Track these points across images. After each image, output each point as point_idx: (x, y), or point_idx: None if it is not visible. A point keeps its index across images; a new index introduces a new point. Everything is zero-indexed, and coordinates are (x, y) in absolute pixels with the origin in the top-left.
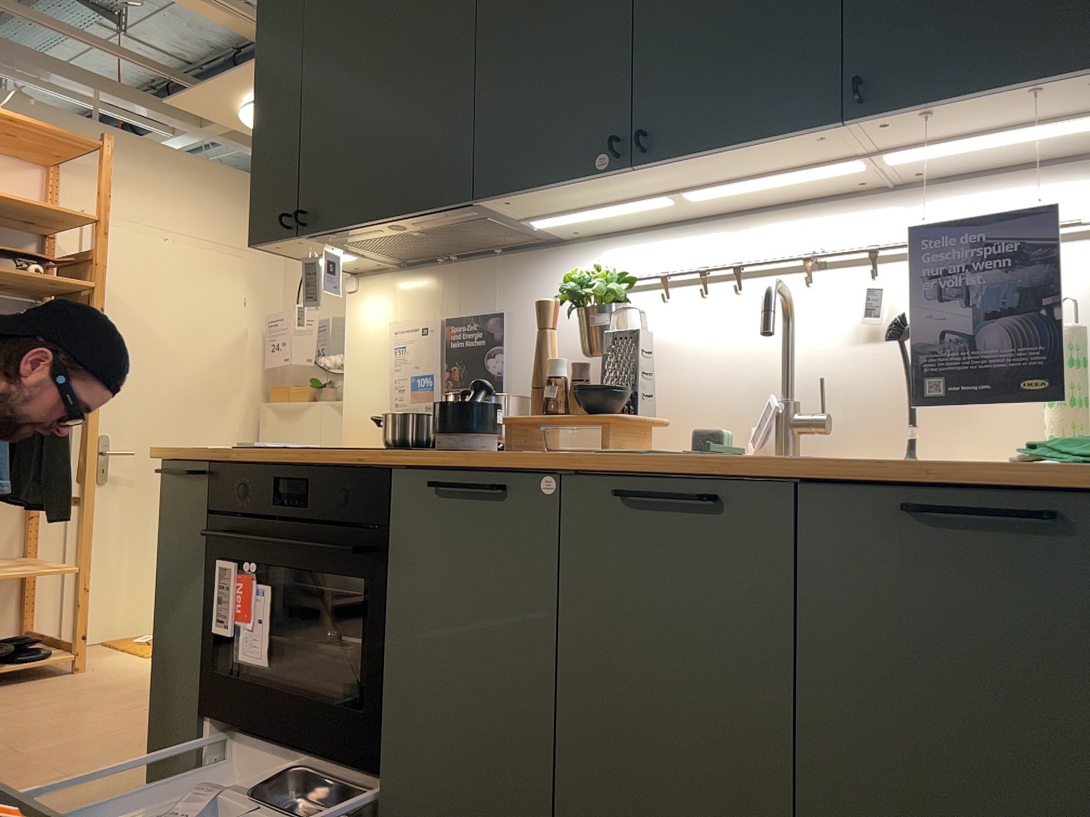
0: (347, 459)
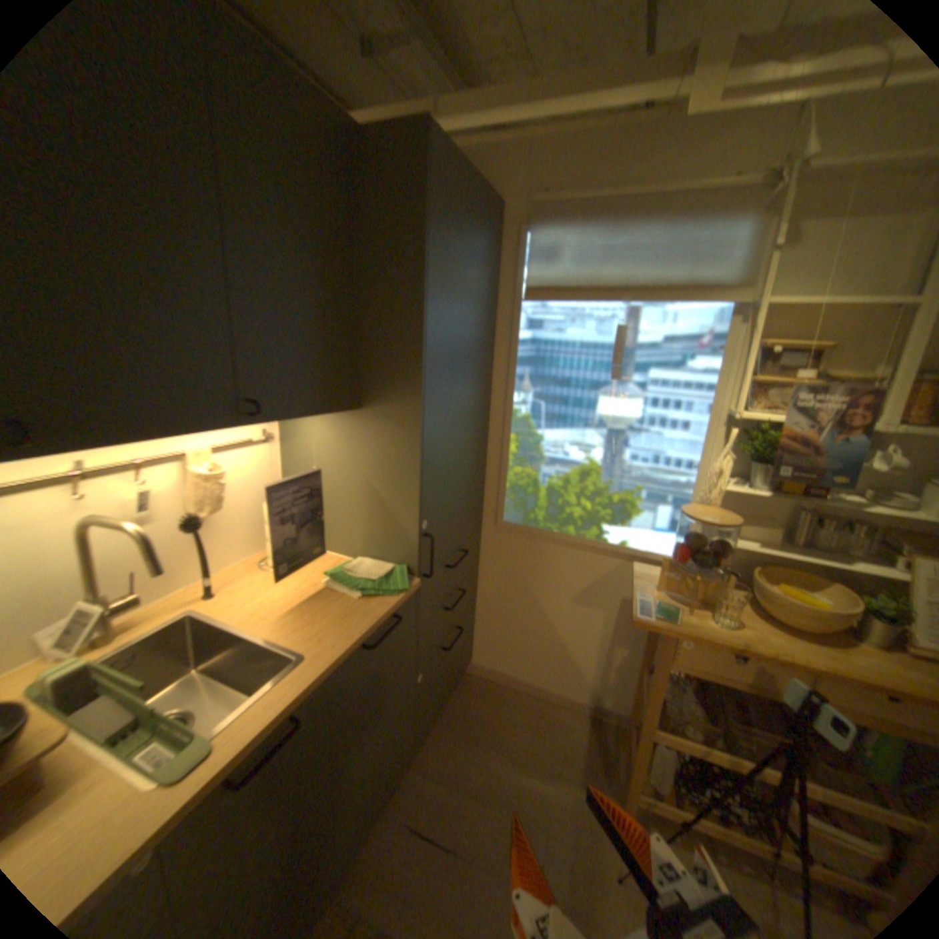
0: None
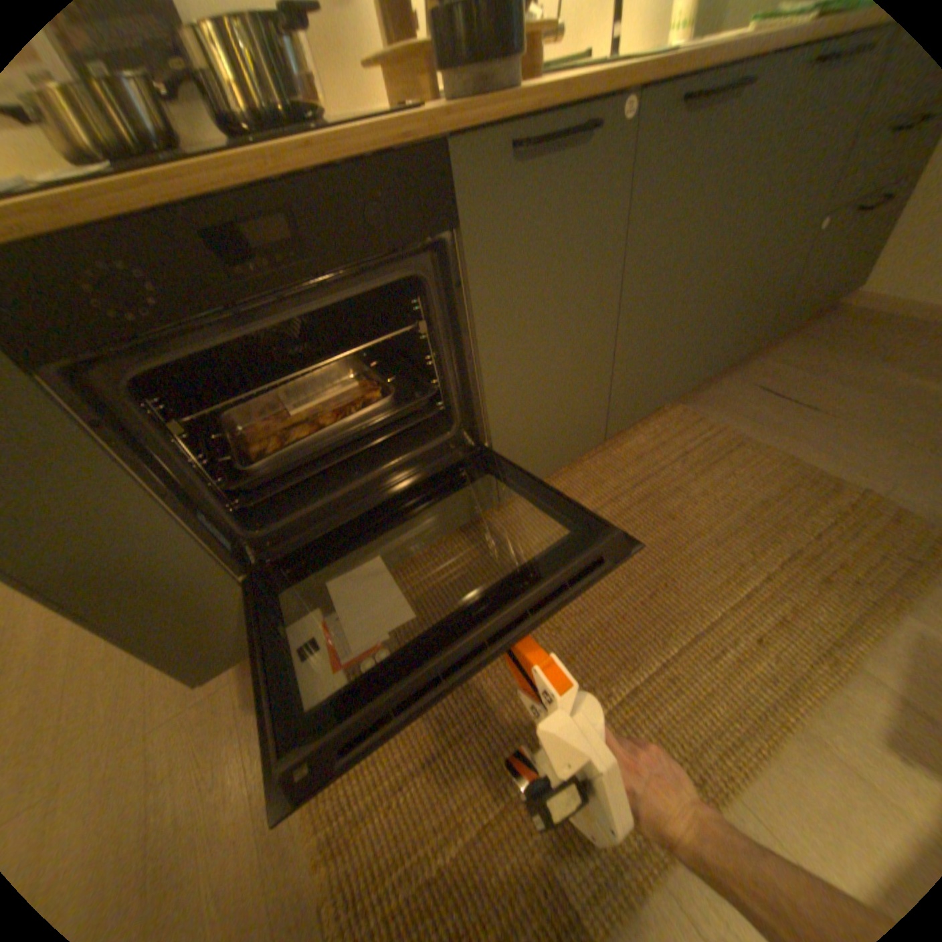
0: (350, 144)
